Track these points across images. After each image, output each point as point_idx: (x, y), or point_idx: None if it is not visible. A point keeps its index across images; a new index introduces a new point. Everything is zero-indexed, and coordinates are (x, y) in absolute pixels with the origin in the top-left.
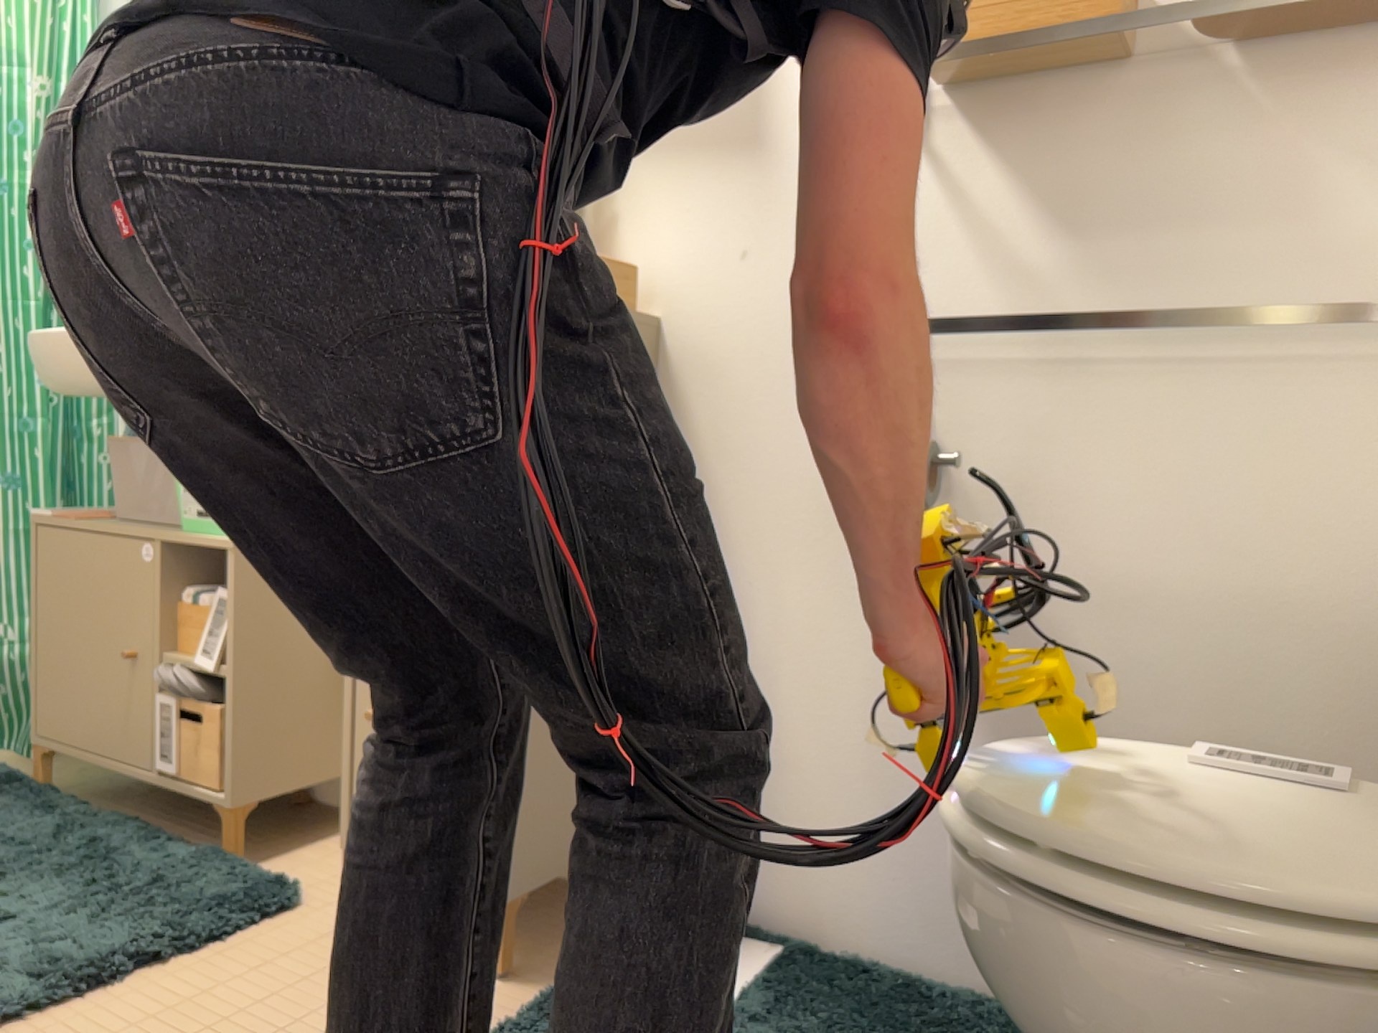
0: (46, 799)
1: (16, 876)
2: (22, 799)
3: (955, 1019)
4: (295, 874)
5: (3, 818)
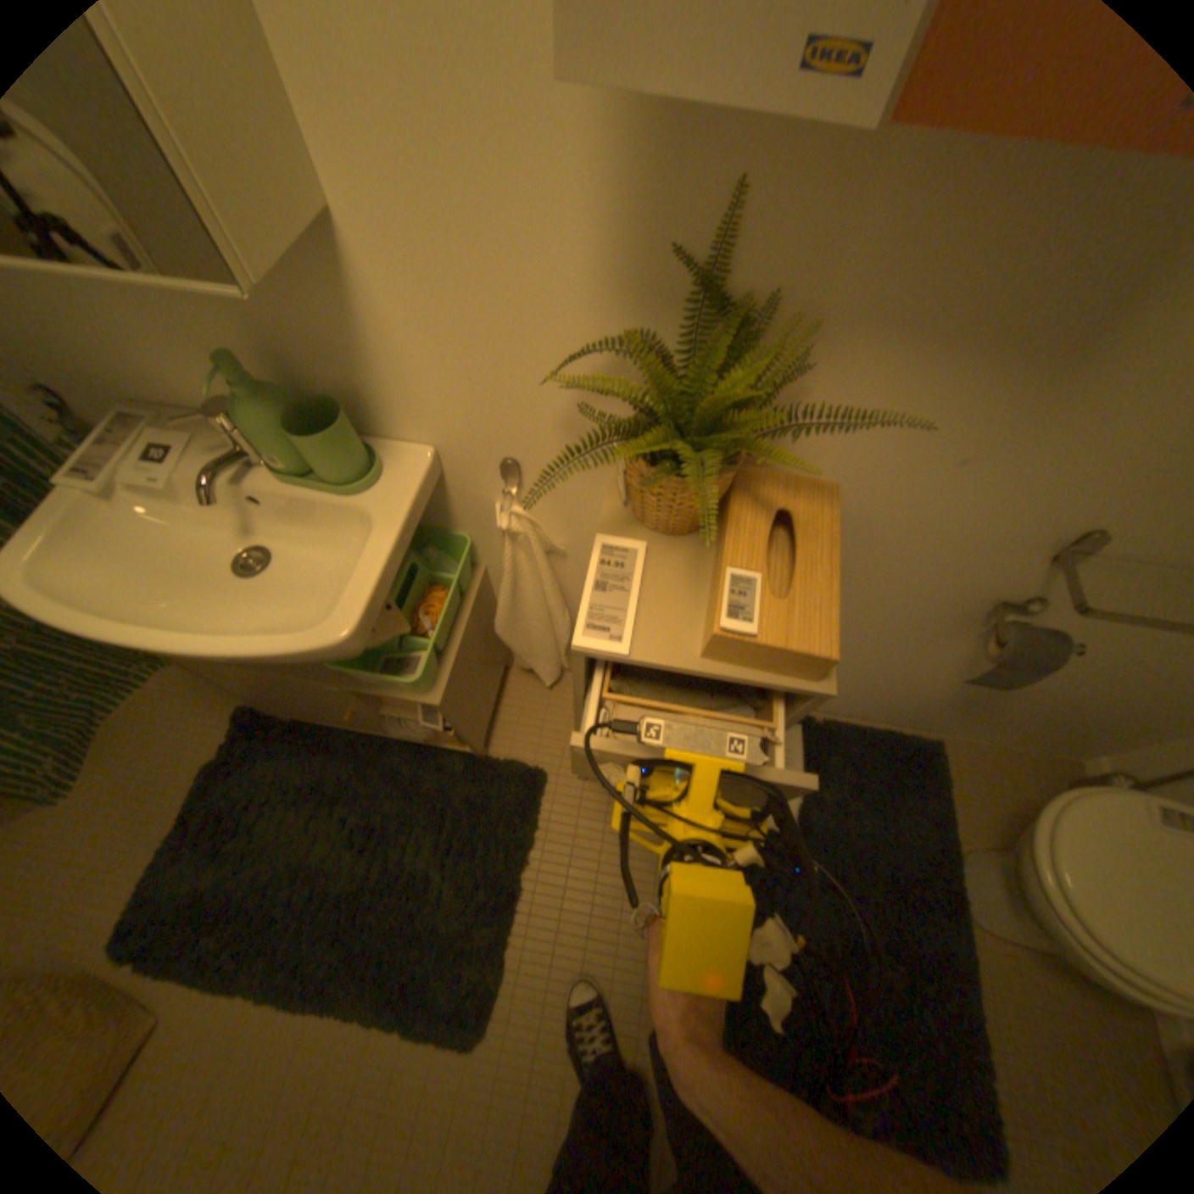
0: (309, 749)
1: (386, 849)
2: (291, 753)
3: (900, 771)
4: (530, 766)
5: (308, 786)
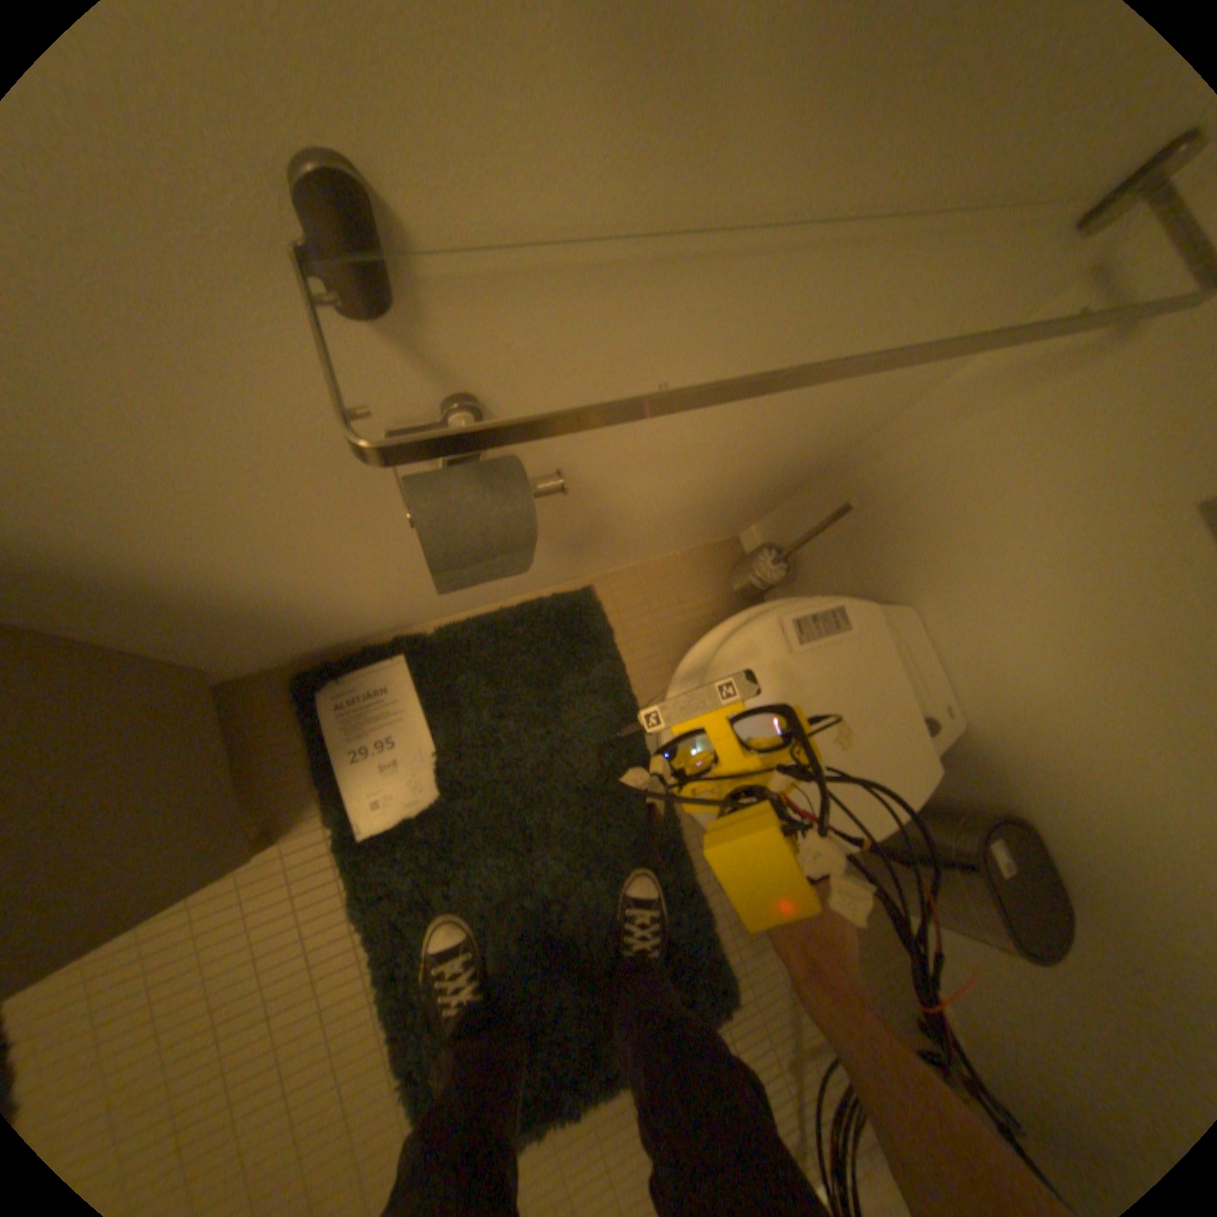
0: None
1: None
2: None
3: (546, 652)
4: None
5: None
